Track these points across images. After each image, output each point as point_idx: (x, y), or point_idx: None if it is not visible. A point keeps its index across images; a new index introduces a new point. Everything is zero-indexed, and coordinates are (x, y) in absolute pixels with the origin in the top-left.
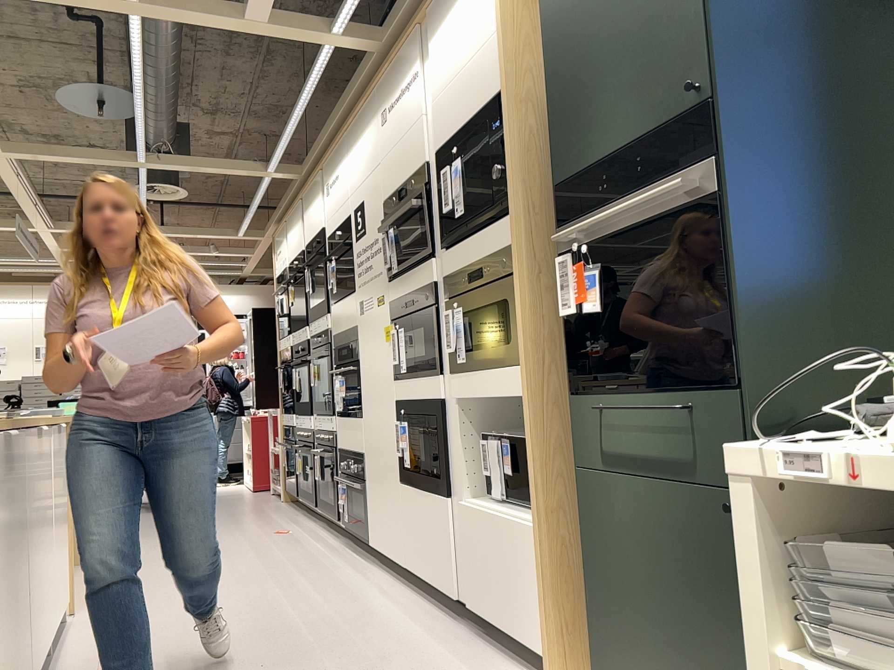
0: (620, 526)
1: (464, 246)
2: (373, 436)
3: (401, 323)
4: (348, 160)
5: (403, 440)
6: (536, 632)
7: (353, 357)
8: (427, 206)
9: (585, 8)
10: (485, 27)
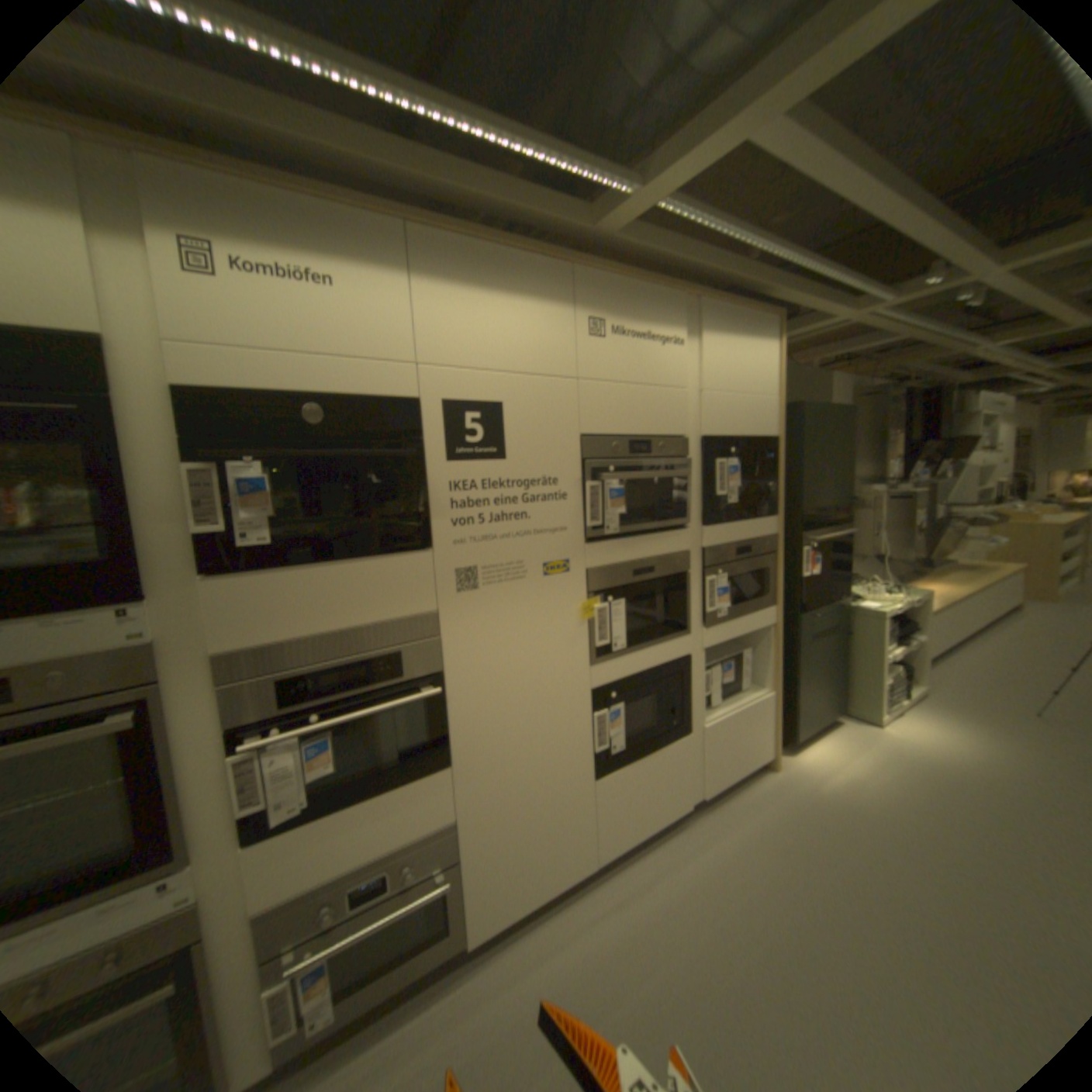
0: (813, 664)
1: (731, 528)
2: (505, 771)
3: (617, 594)
4: (415, 288)
5: (615, 726)
6: (767, 754)
7: (410, 673)
8: (685, 479)
9: (822, 435)
10: (767, 383)
